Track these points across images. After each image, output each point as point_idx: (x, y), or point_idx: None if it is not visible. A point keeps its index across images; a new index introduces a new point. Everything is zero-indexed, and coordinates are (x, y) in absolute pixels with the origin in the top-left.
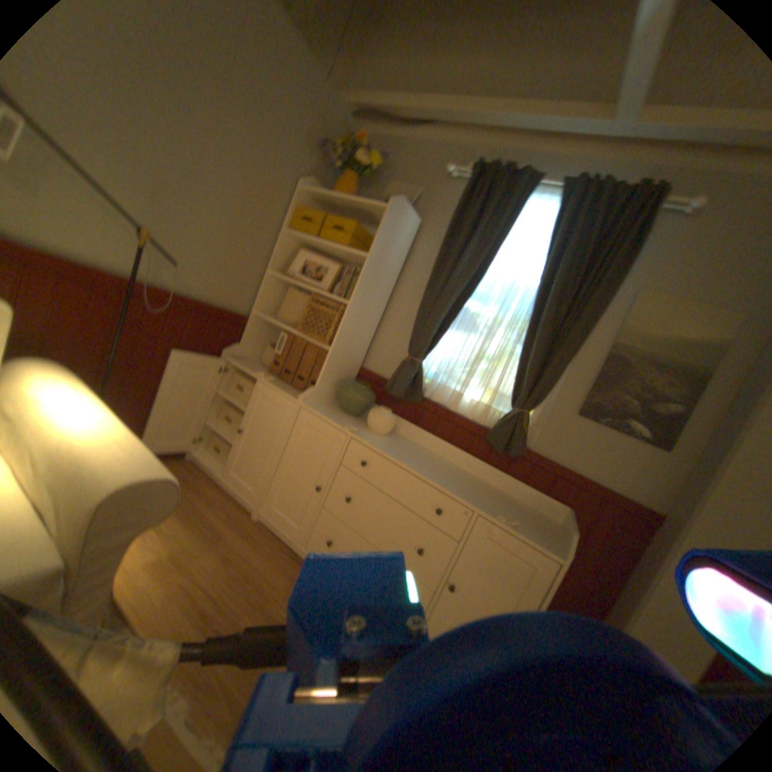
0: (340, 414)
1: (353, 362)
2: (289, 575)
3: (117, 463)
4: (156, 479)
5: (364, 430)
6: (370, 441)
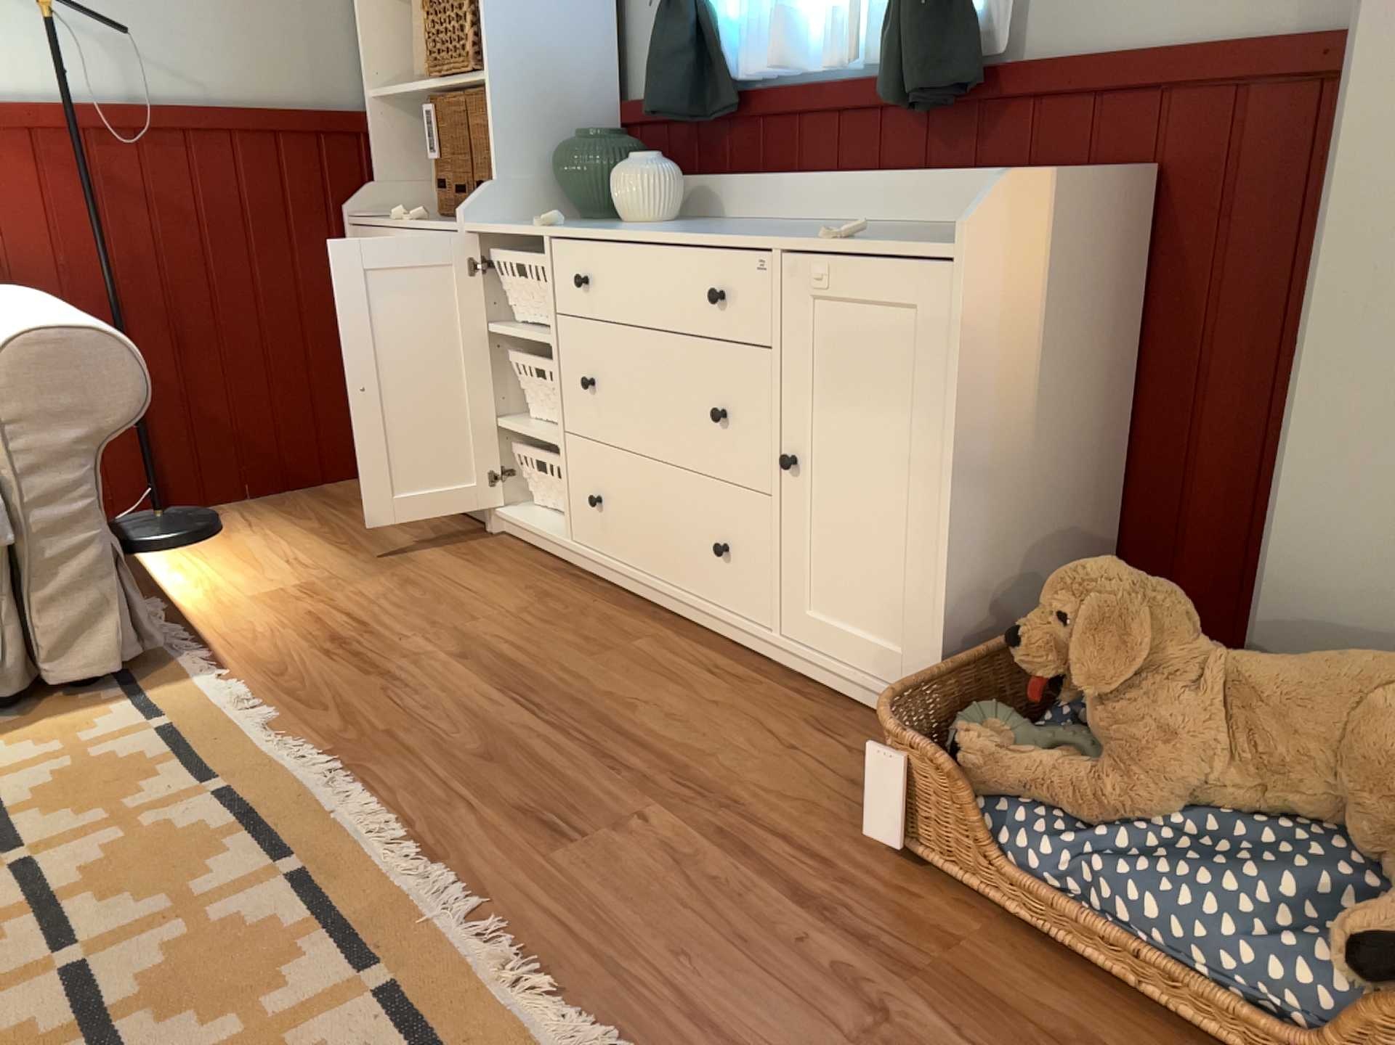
0: (566, 223)
1: (579, 93)
2: (537, 589)
3: (27, 322)
4: (76, 327)
5: (601, 225)
6: (591, 229)
